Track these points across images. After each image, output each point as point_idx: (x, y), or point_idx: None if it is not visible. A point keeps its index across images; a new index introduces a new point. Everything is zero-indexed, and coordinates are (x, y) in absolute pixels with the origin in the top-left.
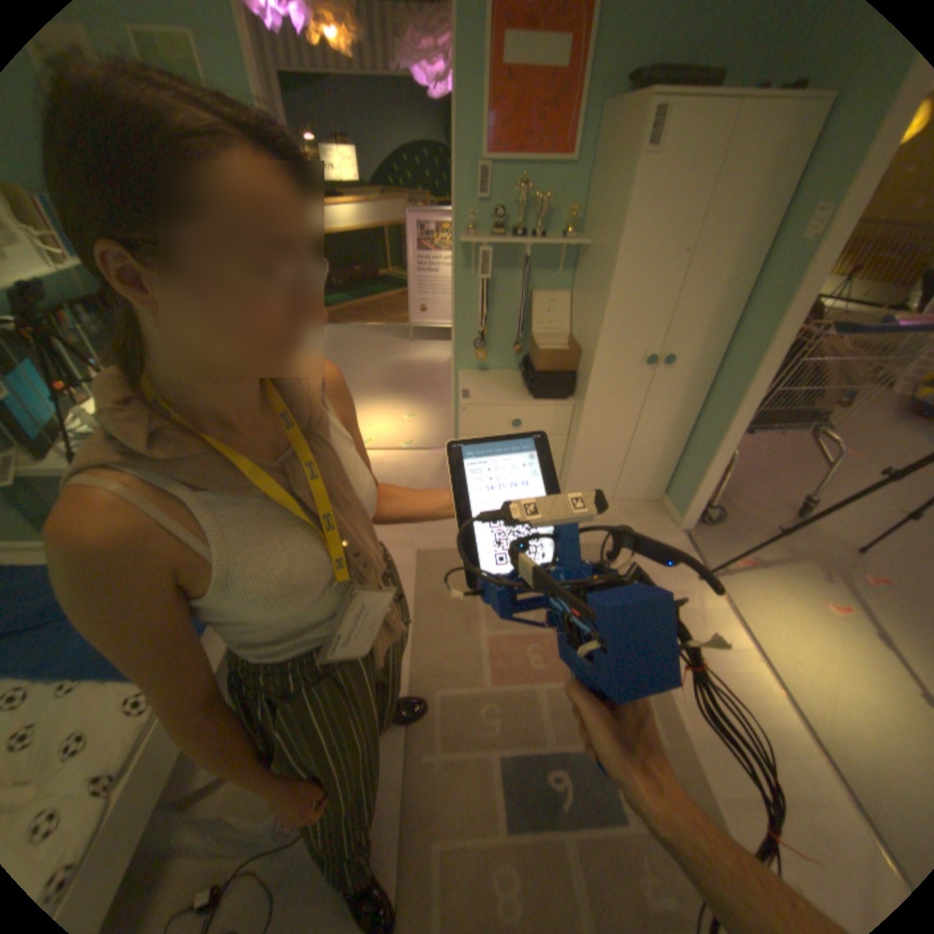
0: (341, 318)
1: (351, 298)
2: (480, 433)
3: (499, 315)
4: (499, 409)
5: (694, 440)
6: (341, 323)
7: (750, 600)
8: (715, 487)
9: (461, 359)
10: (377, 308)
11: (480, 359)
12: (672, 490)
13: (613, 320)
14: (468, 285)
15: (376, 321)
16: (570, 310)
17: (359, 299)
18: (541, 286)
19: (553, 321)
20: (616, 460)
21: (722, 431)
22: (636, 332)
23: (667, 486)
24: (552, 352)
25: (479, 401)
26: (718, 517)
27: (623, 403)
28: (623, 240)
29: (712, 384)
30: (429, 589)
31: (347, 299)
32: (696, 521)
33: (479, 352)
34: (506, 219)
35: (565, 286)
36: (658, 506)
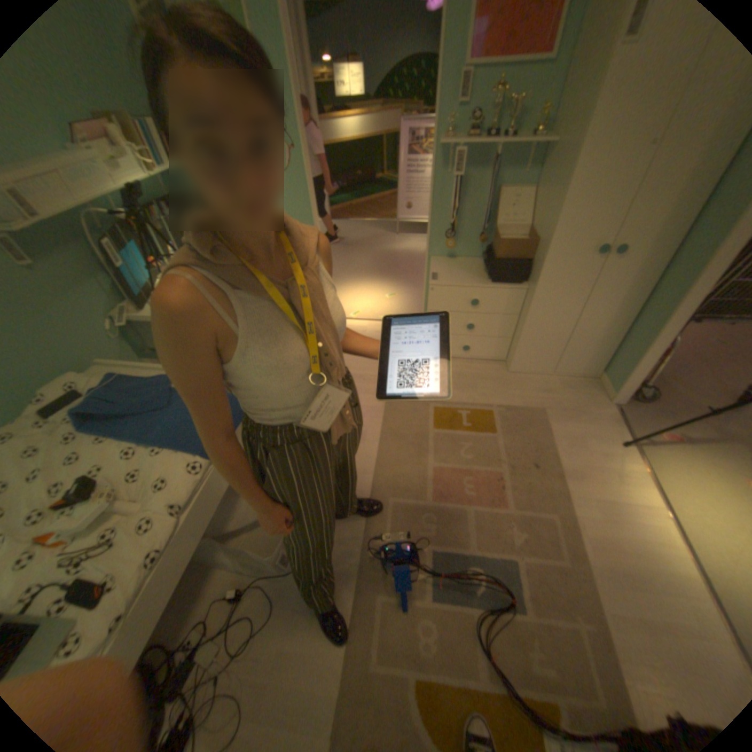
0: (342, 214)
1: (352, 197)
2: (443, 309)
3: (469, 208)
4: (461, 289)
5: (638, 325)
6: (342, 218)
7: (670, 469)
8: (652, 368)
9: (434, 247)
10: (371, 206)
11: (449, 247)
12: (610, 369)
13: (570, 211)
14: (444, 182)
15: (370, 217)
16: (533, 204)
17: (357, 199)
18: (508, 182)
19: (516, 214)
20: (560, 339)
21: (666, 317)
22: (592, 222)
23: (607, 365)
24: (512, 241)
25: (444, 282)
26: (653, 396)
27: (573, 288)
28: (588, 133)
29: (663, 273)
30: (392, 426)
31: (349, 198)
32: (630, 398)
33: (448, 241)
34: (482, 119)
35: (531, 181)
36: (595, 382)
